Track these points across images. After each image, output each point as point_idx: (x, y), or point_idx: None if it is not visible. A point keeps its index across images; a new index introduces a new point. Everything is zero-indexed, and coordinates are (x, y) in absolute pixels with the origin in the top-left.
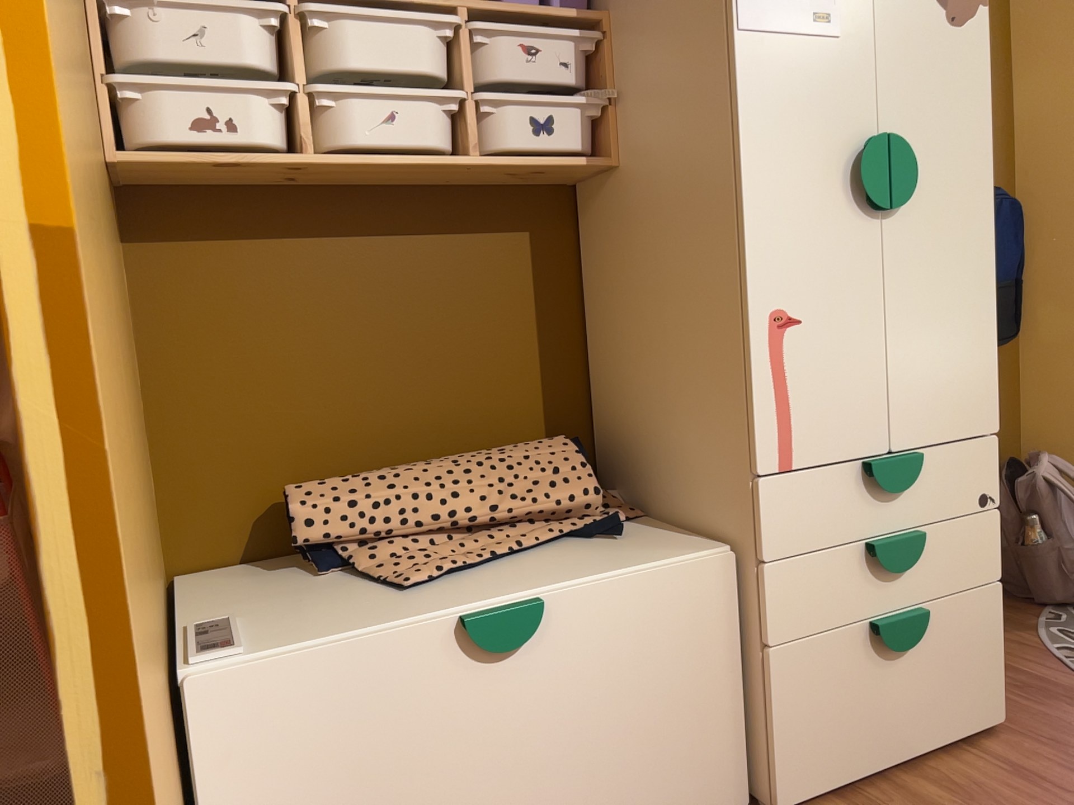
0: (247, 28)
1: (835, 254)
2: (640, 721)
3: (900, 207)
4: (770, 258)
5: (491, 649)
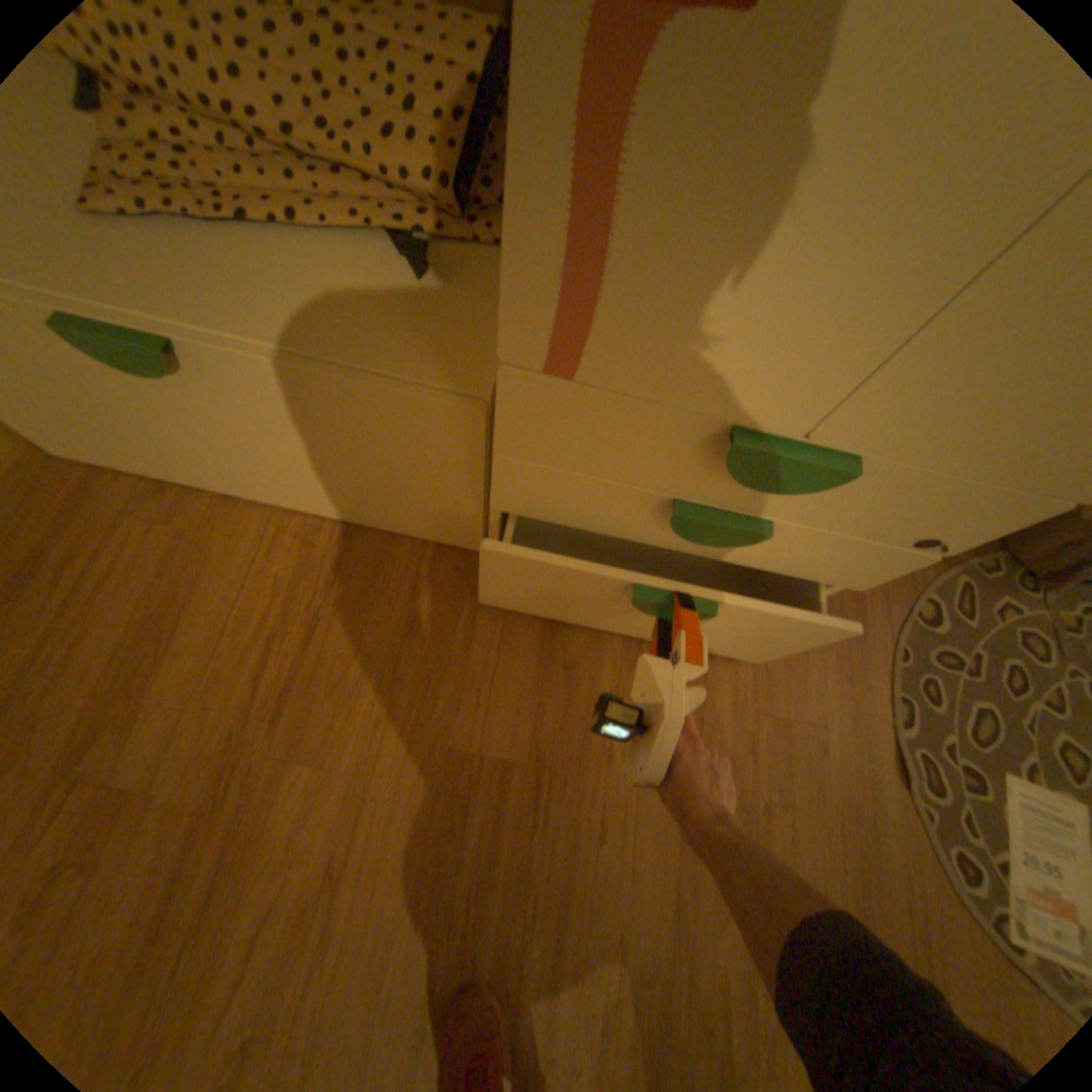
0: None
1: None
2: (356, 474)
3: None
4: None
5: (112, 359)
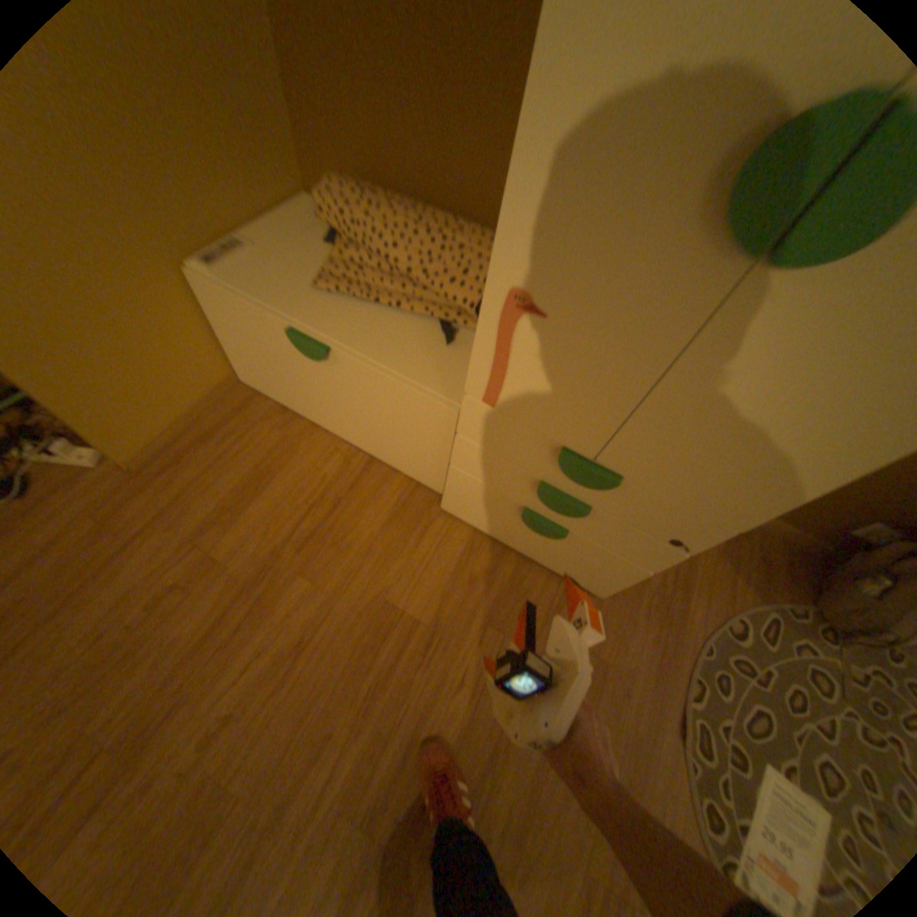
0: None
1: (630, 272)
2: (387, 430)
3: (796, 267)
4: (532, 230)
5: (303, 352)
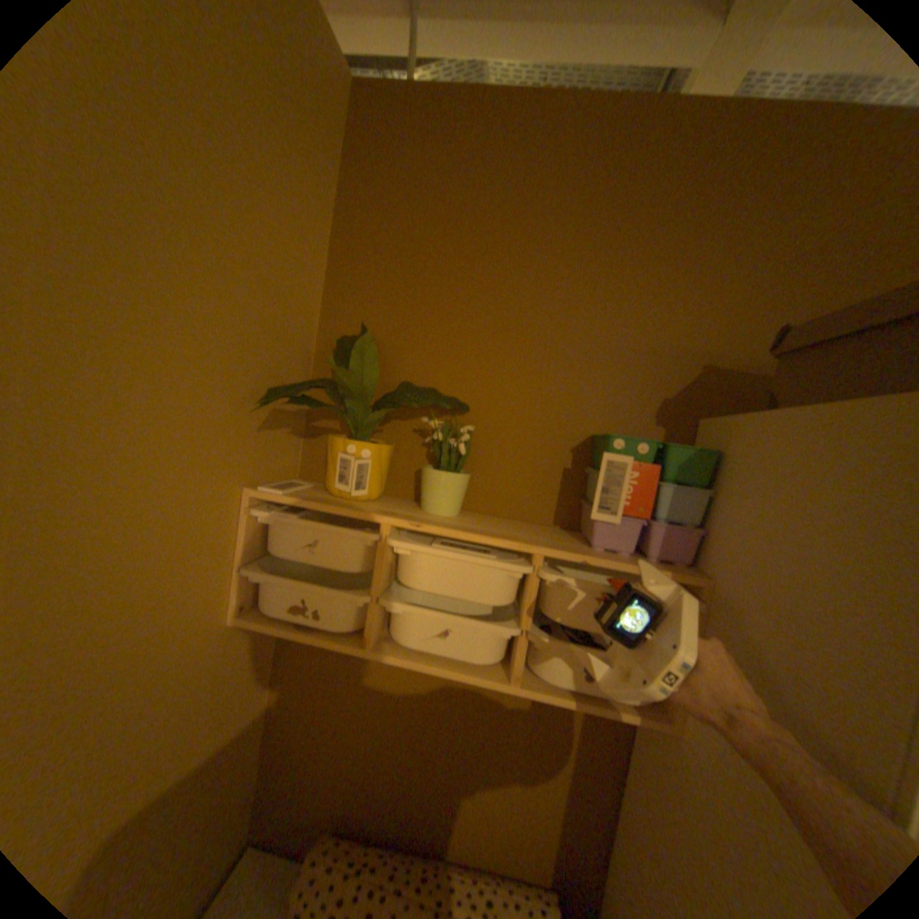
0: (346, 544)
1: None
2: None
3: None
4: None
5: None
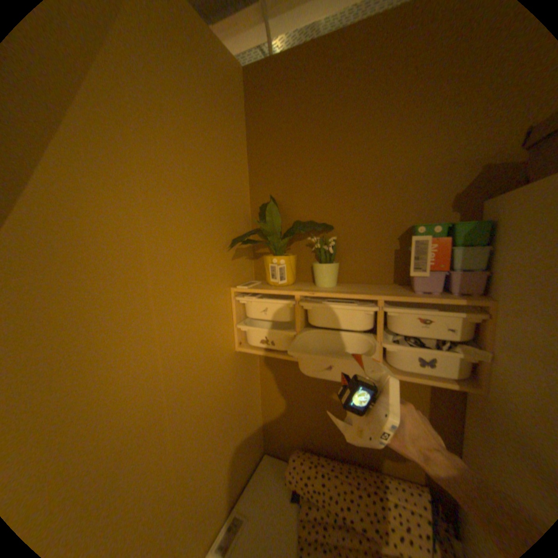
0: (280, 307)
1: None
2: None
3: None
4: None
5: None
